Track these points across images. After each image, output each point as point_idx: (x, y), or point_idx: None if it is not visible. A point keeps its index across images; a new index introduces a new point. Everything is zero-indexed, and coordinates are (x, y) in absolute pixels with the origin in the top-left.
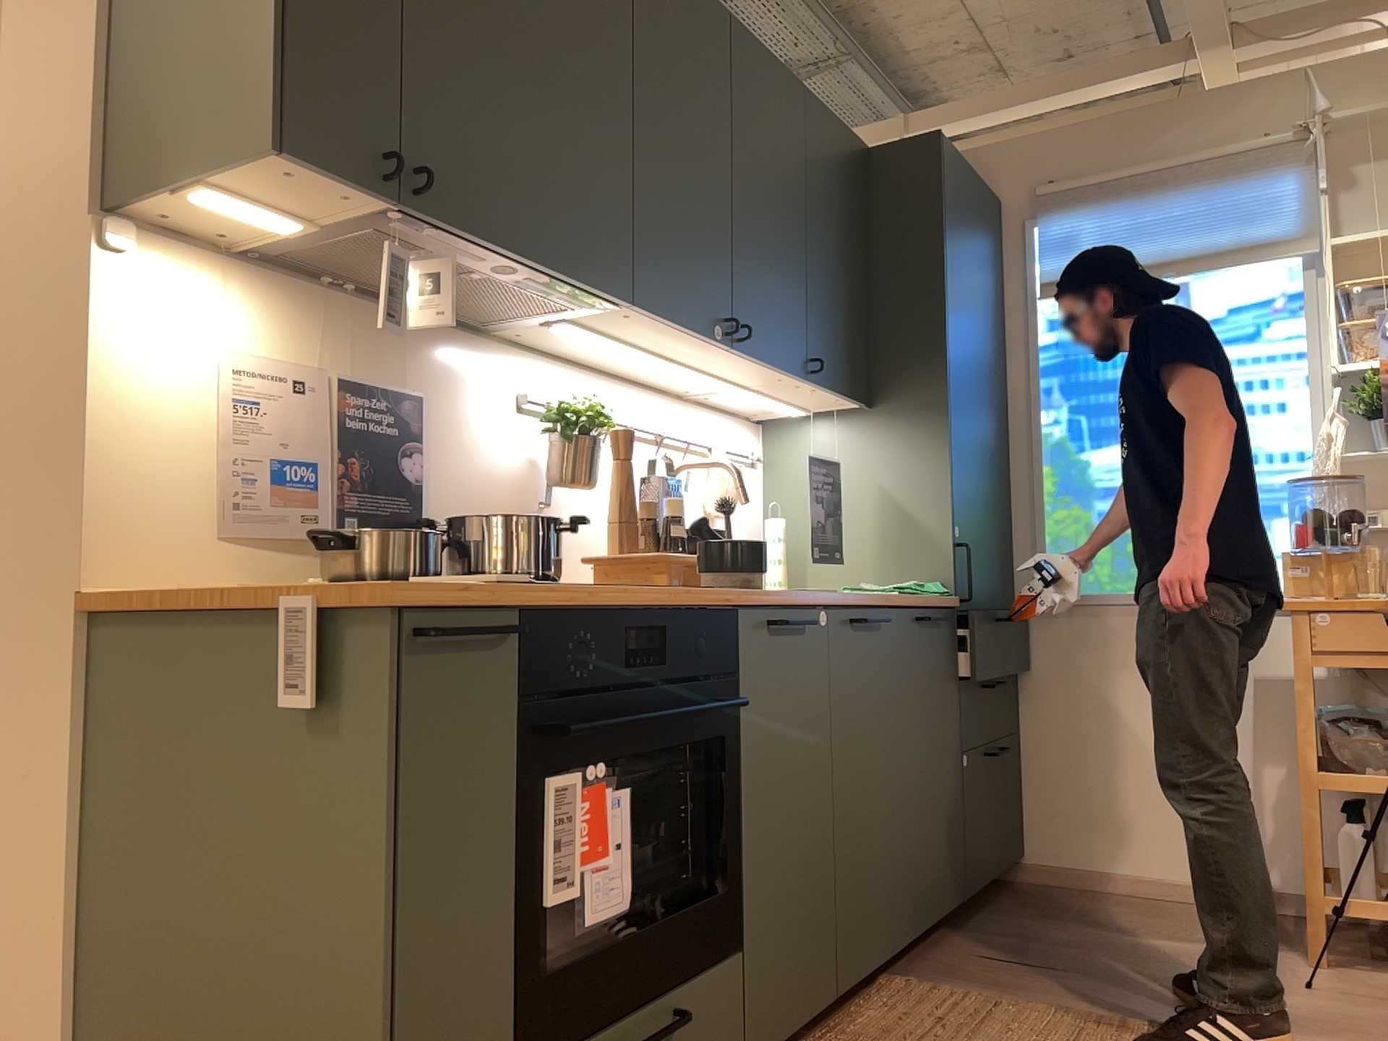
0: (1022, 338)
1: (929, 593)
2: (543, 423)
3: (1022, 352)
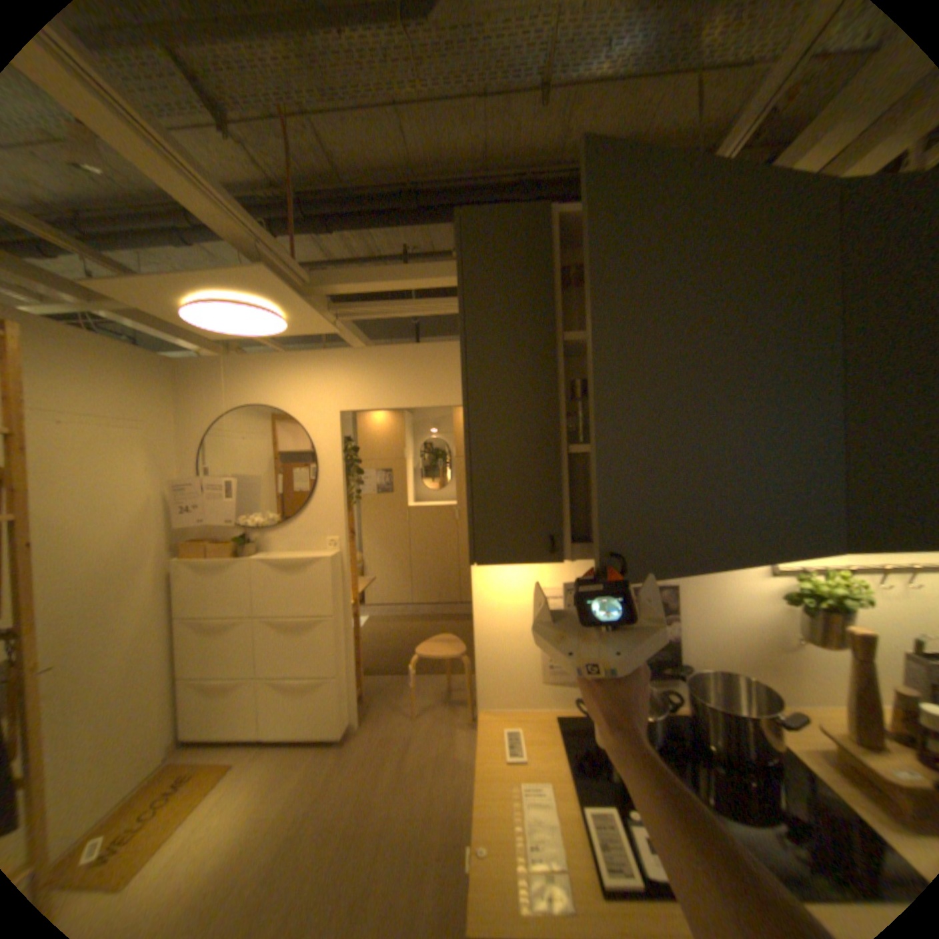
0: None
1: None
2: (790, 596)
3: None
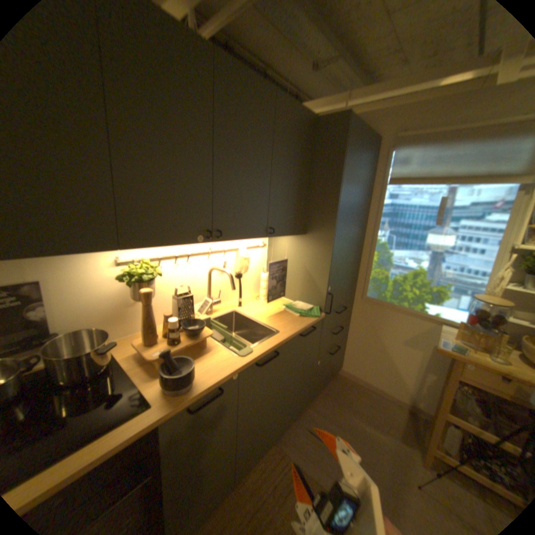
0: (378, 199)
1: (311, 317)
2: (121, 278)
3: (377, 205)
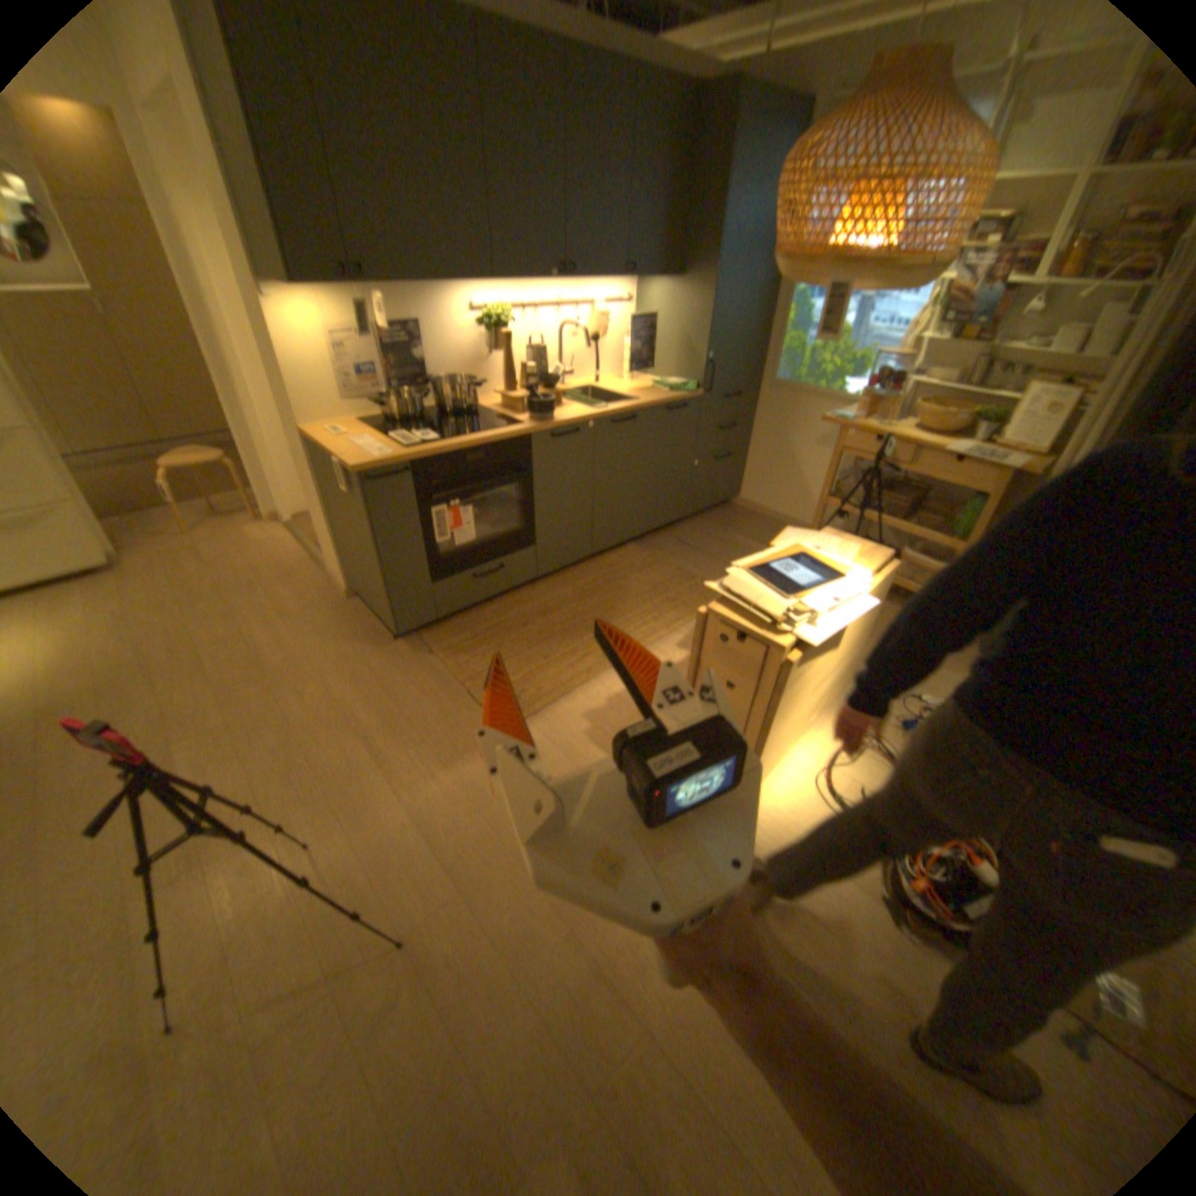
0: None
1: (681, 392)
2: (476, 323)
3: None
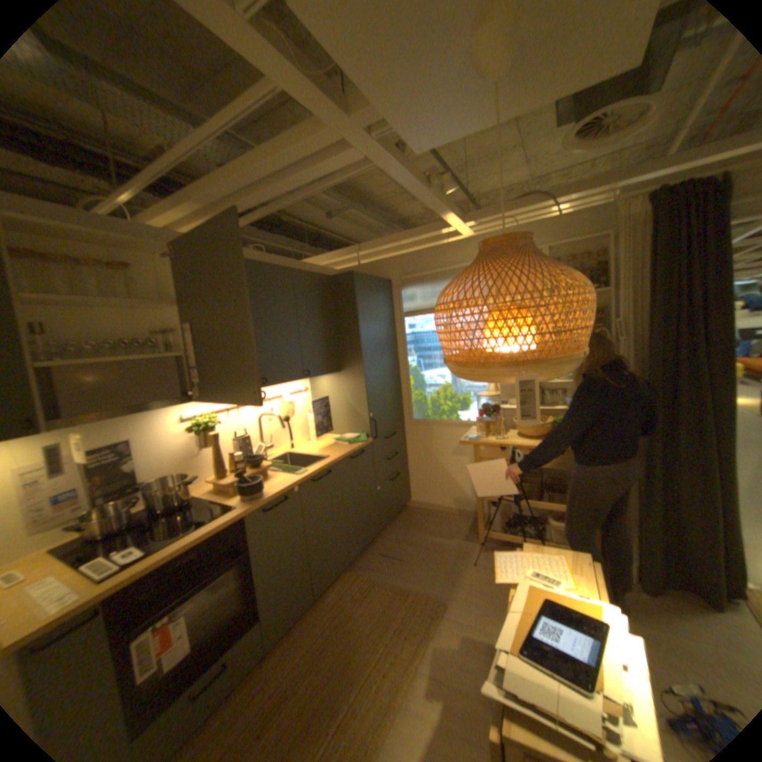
0: (400, 331)
1: (358, 442)
2: (187, 430)
3: (401, 336)
